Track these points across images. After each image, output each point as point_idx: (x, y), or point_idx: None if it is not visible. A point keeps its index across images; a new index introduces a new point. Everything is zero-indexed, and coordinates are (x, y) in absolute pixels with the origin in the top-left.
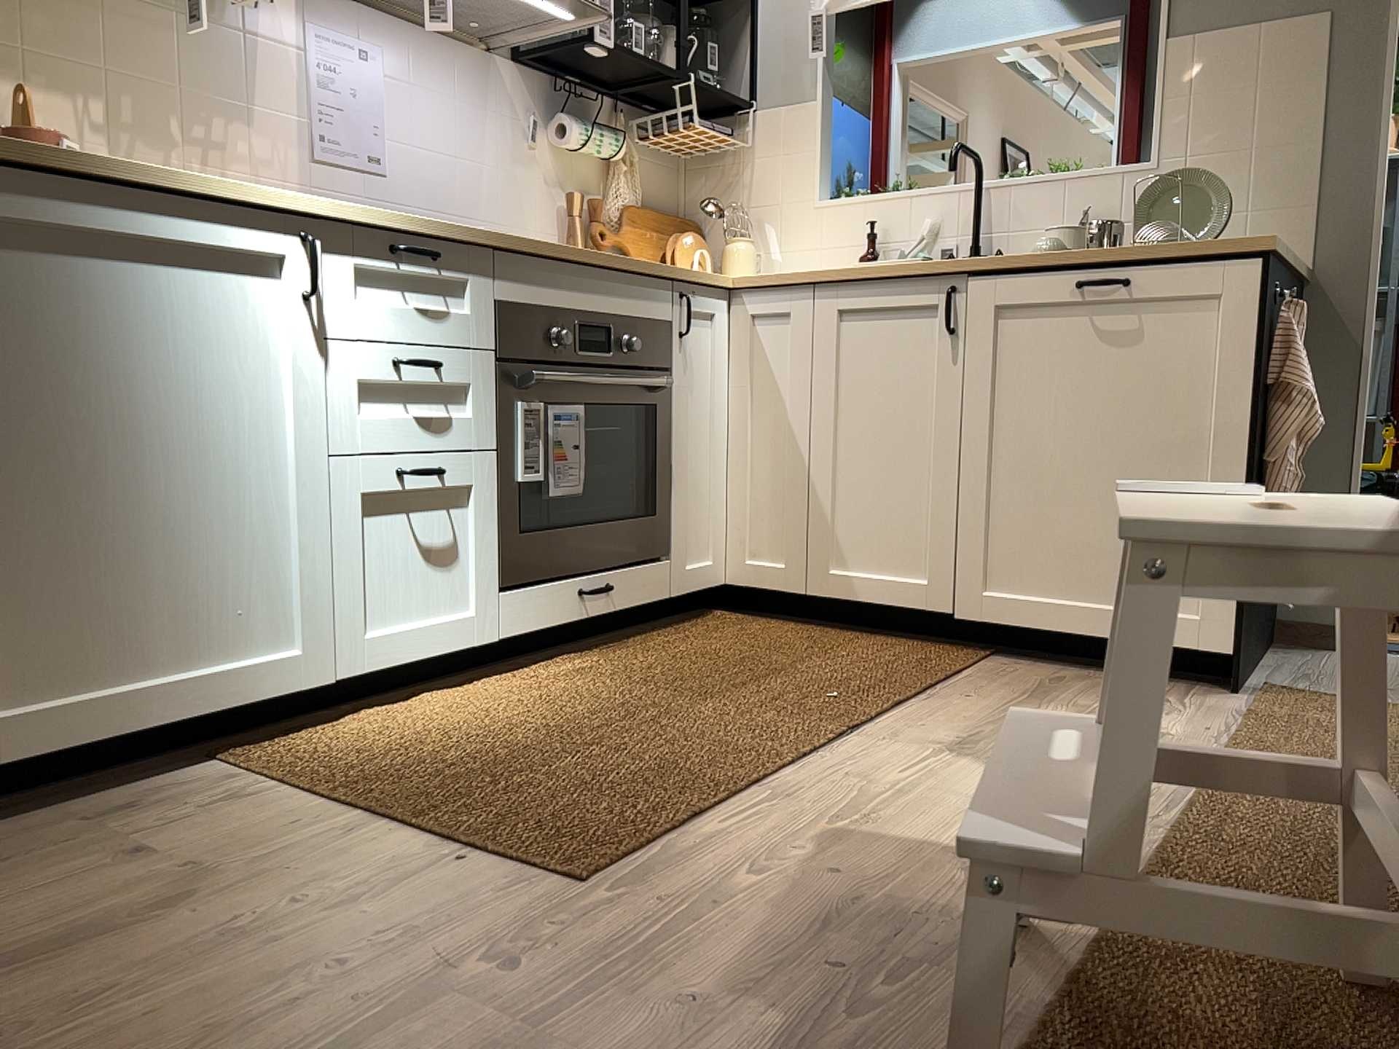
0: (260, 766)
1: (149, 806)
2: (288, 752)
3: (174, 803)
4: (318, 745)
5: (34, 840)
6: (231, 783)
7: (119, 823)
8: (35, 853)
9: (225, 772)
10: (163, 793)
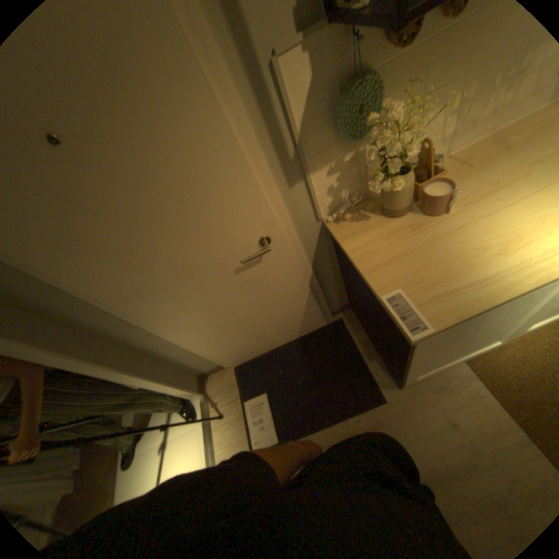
0: (483, 379)
1: (451, 390)
2: (491, 370)
3: (460, 397)
4: (502, 369)
5: (425, 399)
6: (475, 389)
7: (445, 400)
8: (427, 410)
9: (472, 380)
10: (455, 389)
